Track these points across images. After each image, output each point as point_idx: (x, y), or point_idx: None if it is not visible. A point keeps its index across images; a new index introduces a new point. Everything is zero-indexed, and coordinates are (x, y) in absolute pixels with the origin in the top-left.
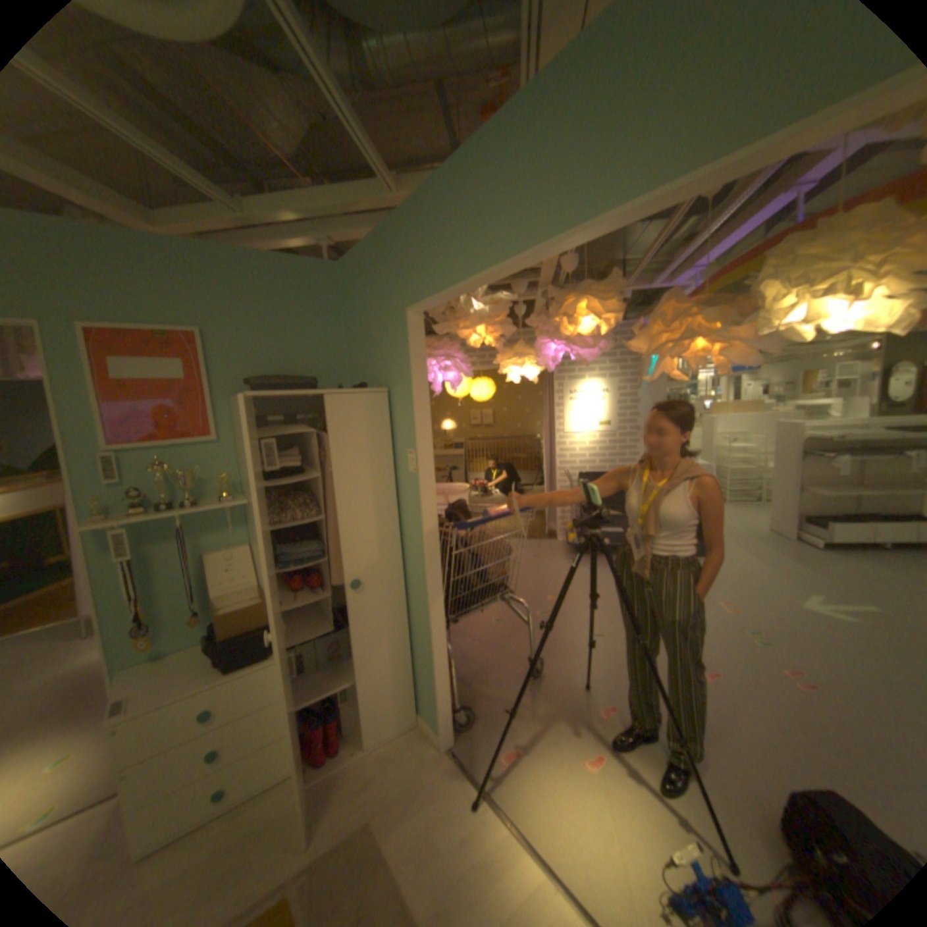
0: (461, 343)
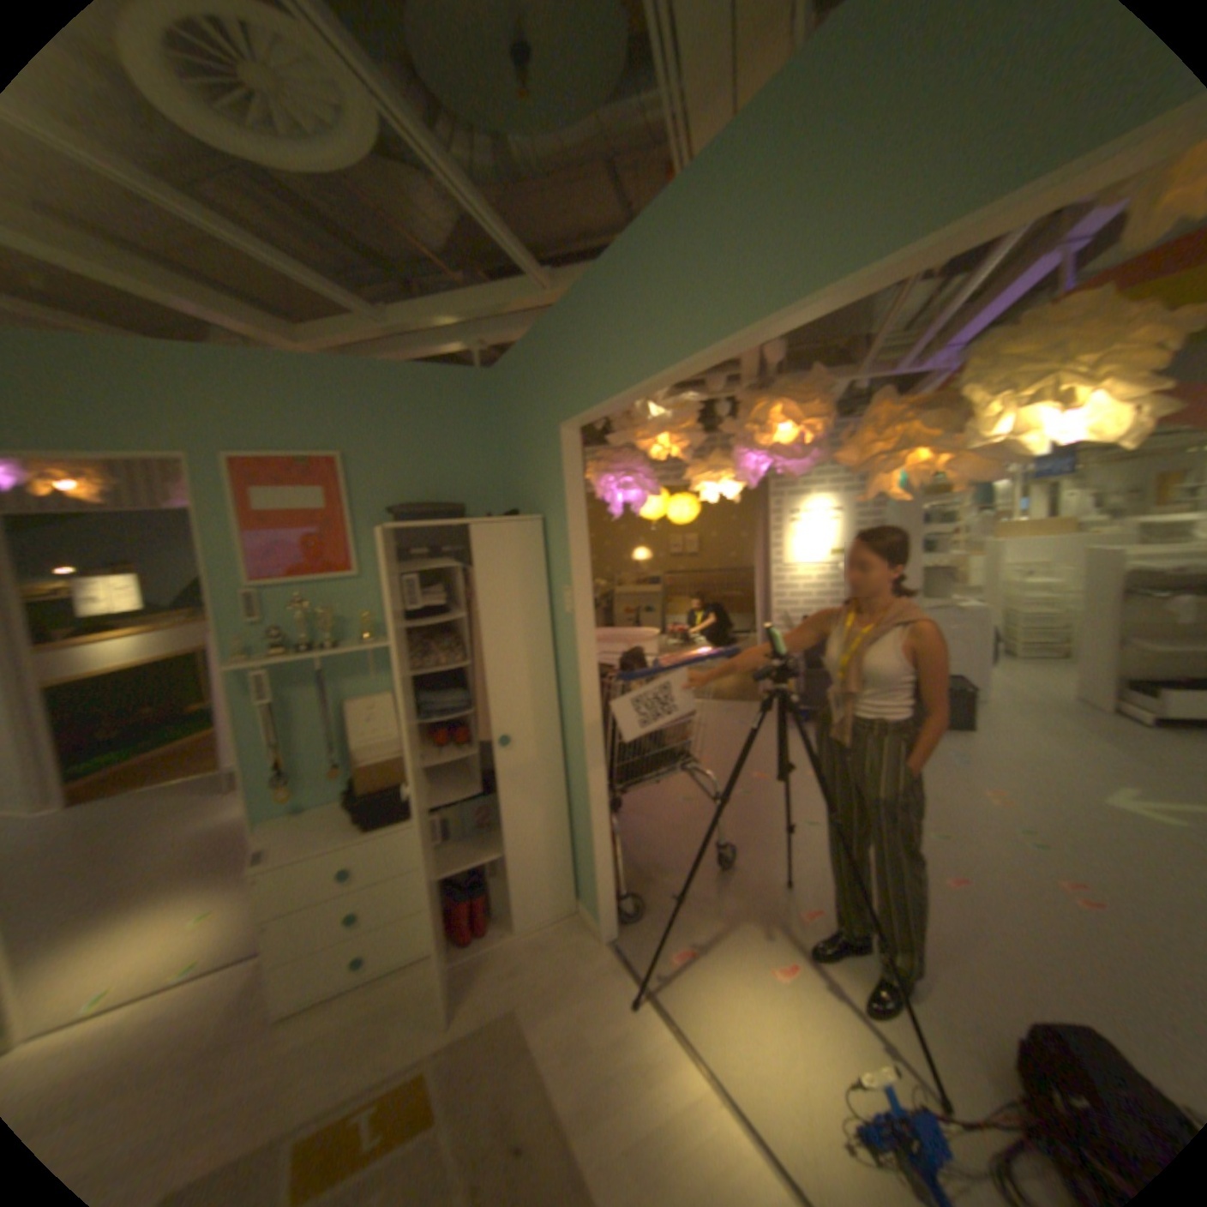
0: (644, 454)
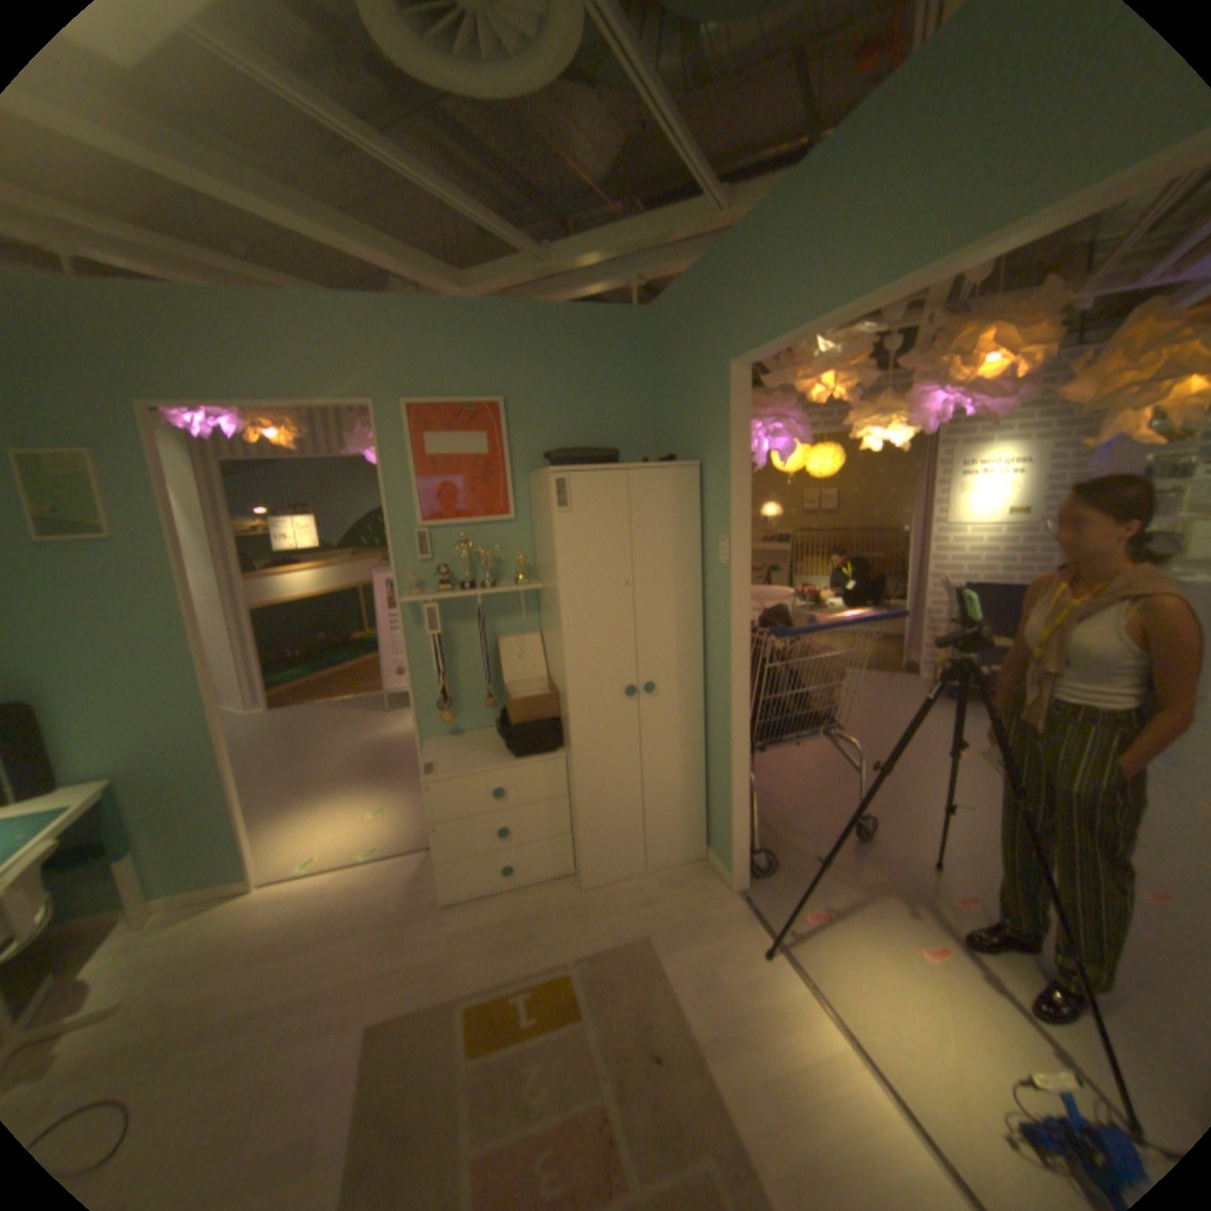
0: (798, 397)
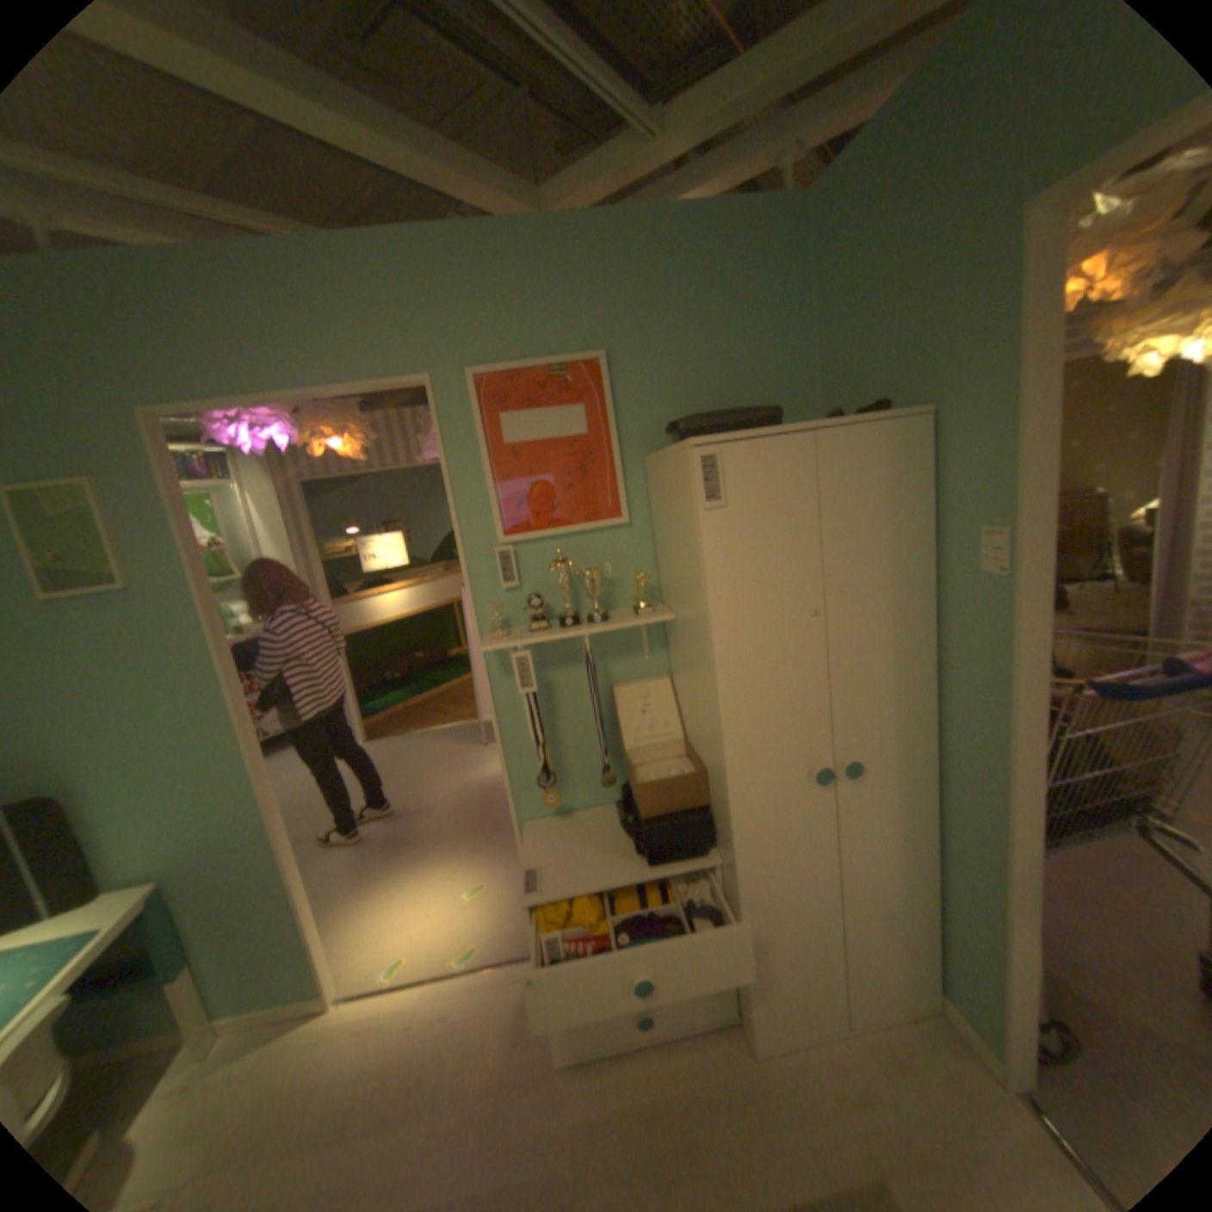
0: None
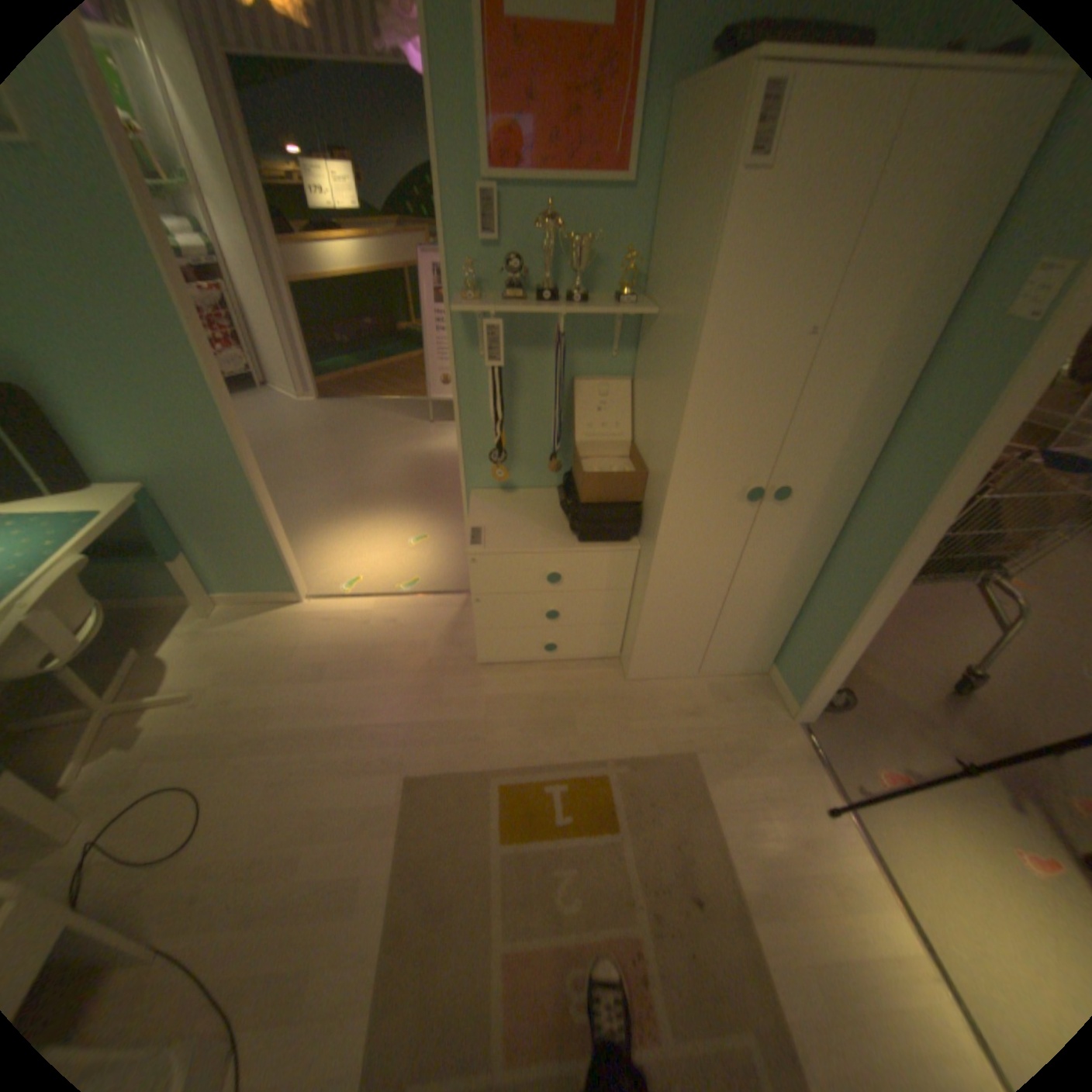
0: None
